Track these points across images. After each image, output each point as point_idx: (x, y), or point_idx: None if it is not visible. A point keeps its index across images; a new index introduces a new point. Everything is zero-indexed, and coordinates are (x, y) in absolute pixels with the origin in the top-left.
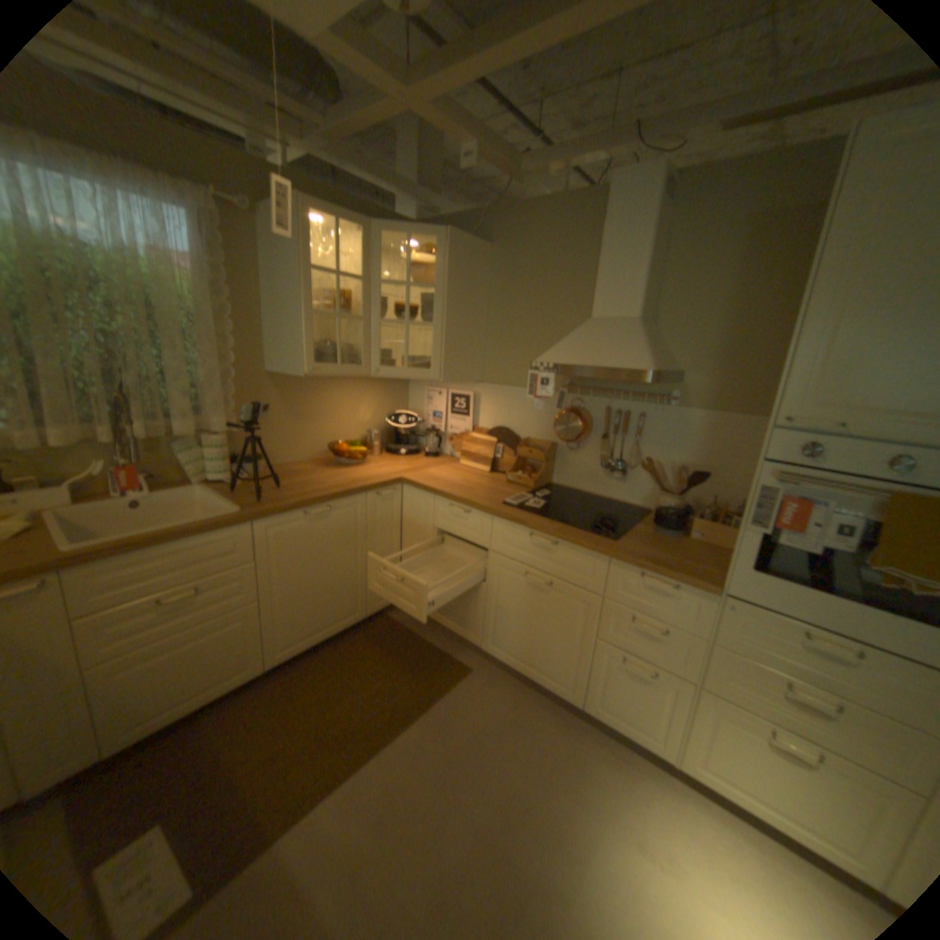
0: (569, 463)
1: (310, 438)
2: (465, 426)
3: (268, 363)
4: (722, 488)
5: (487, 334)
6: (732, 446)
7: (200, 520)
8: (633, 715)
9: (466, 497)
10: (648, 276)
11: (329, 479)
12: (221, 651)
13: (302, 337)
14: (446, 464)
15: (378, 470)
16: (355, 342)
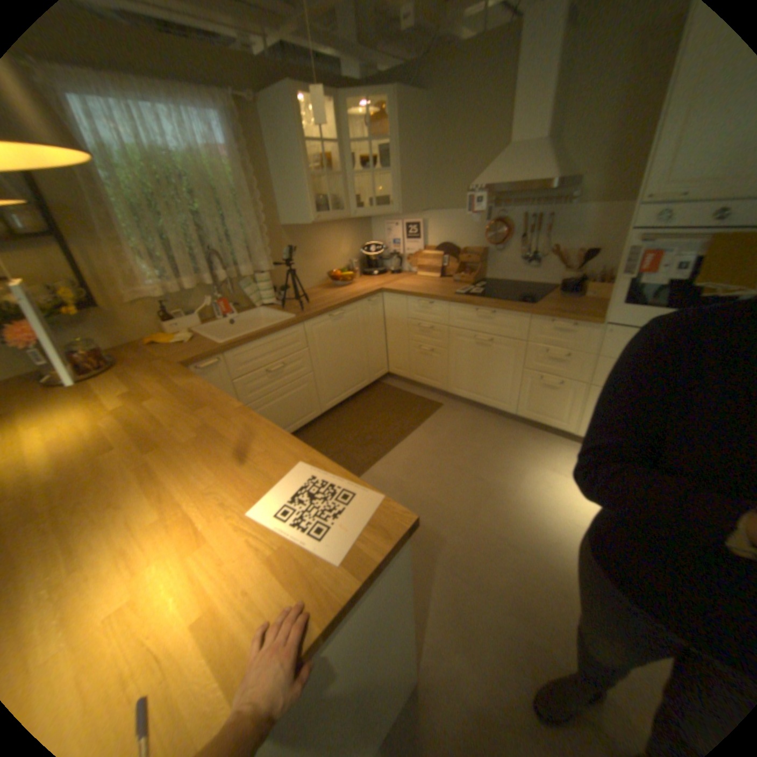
0: (497, 262)
1: (313, 271)
2: (417, 247)
3: (281, 220)
4: (608, 260)
5: (427, 171)
6: (616, 227)
7: (276, 324)
8: (547, 410)
9: (428, 294)
10: (552, 102)
11: (334, 296)
12: (298, 401)
13: (305, 195)
14: (406, 277)
15: (363, 287)
16: (335, 194)
